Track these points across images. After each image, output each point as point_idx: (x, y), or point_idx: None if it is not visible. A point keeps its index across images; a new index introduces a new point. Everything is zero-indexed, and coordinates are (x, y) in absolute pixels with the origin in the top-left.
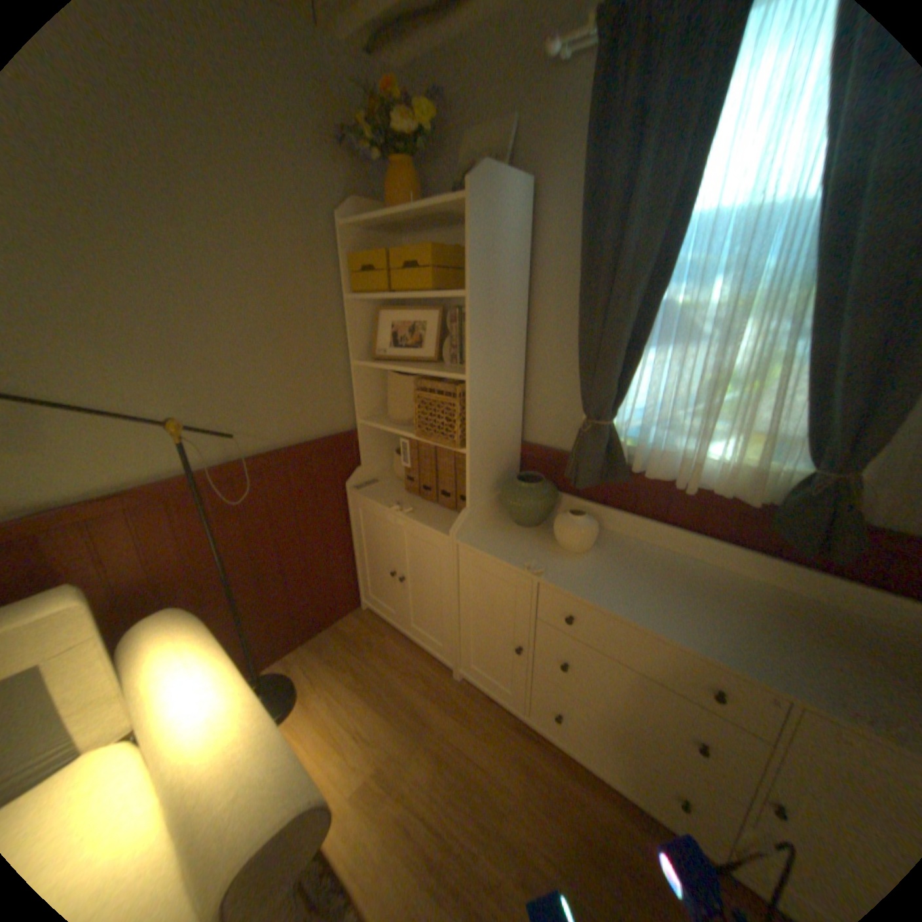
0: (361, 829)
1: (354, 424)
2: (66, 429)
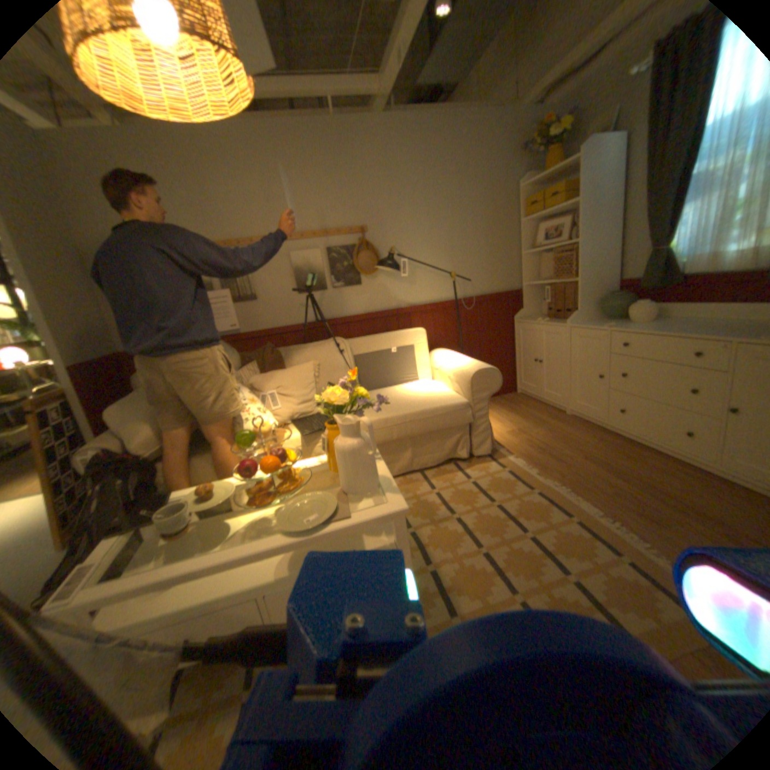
0: (509, 438)
1: (520, 286)
2: (420, 278)
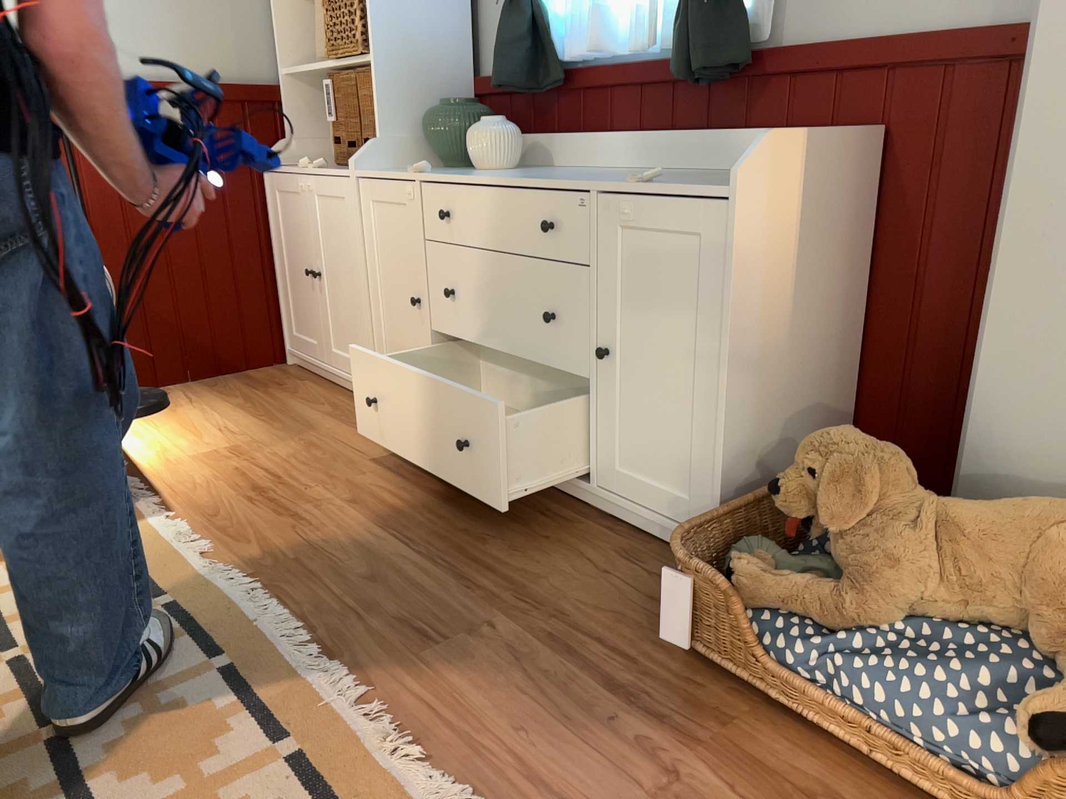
0: (194, 469)
1: (277, 82)
2: None
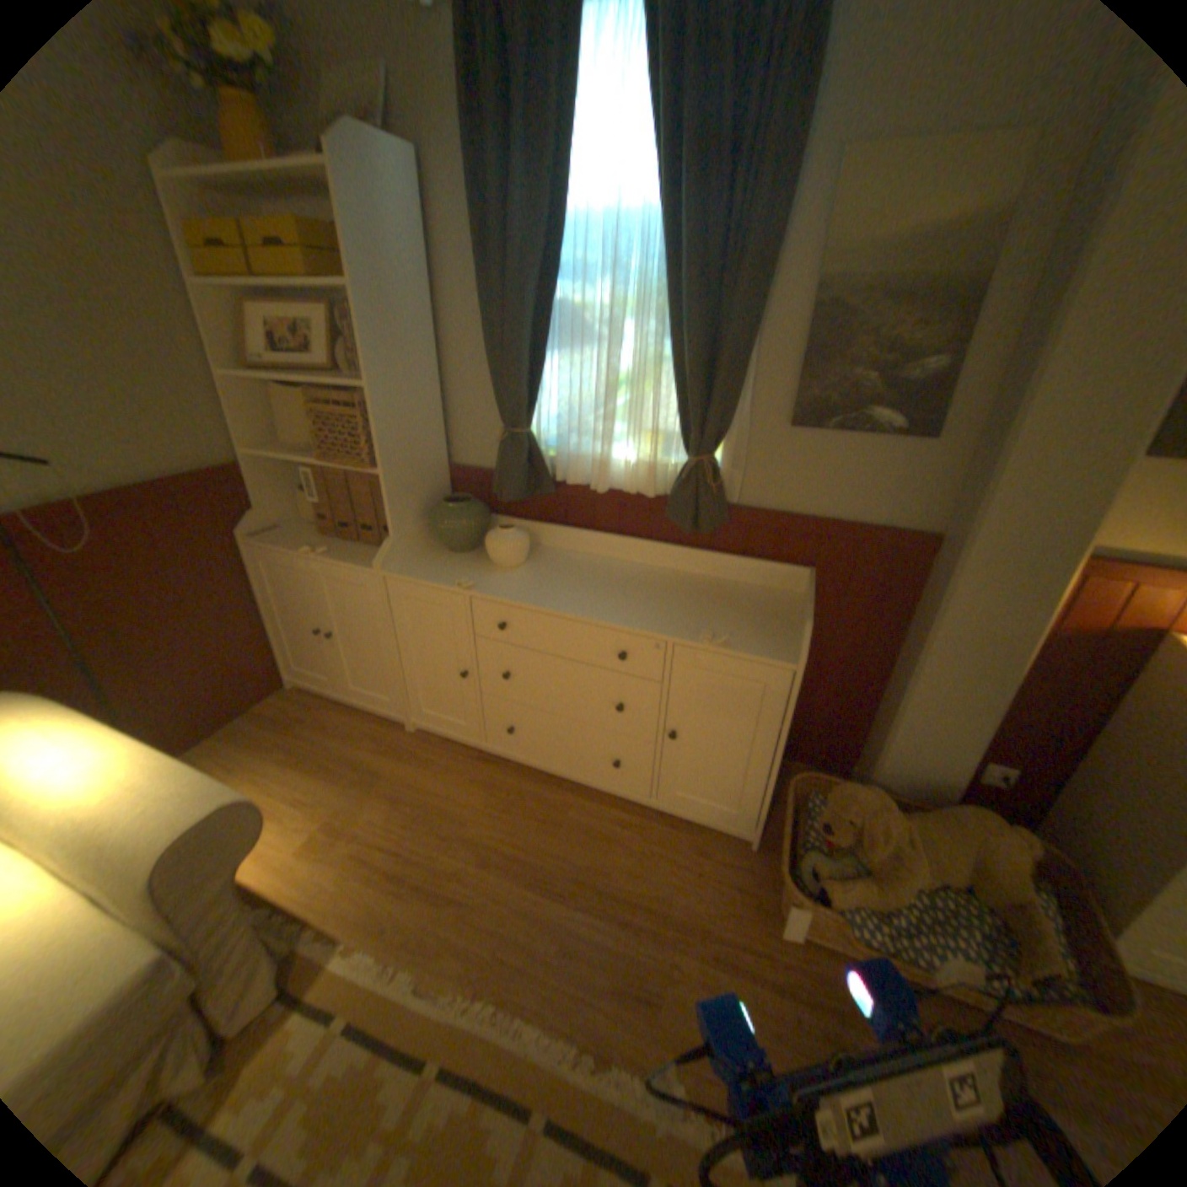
0: (311, 872)
1: (234, 455)
2: None
